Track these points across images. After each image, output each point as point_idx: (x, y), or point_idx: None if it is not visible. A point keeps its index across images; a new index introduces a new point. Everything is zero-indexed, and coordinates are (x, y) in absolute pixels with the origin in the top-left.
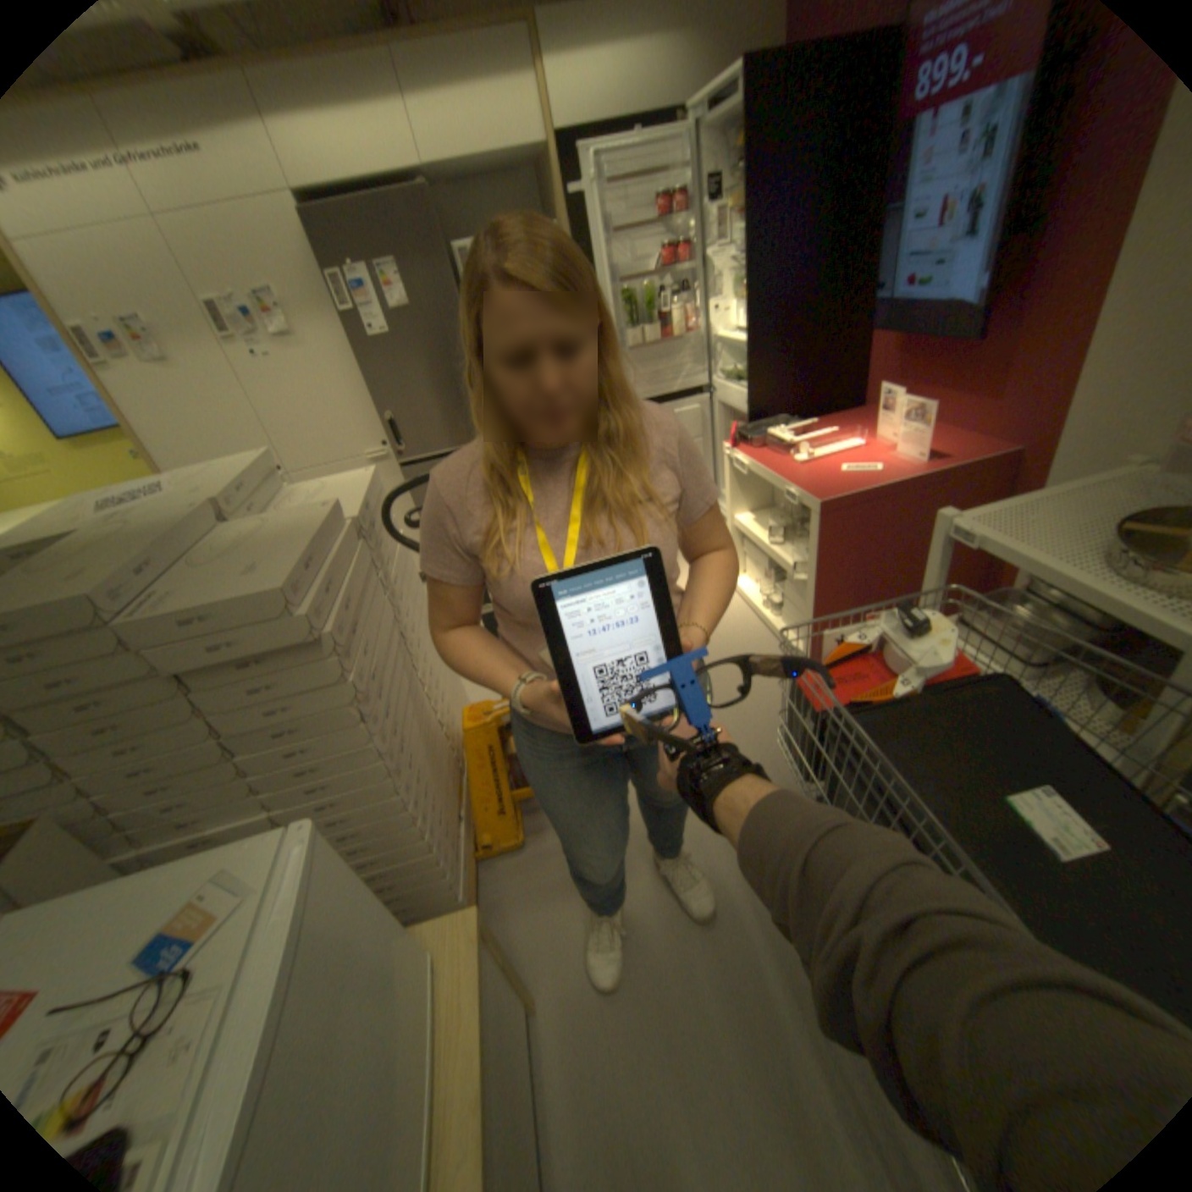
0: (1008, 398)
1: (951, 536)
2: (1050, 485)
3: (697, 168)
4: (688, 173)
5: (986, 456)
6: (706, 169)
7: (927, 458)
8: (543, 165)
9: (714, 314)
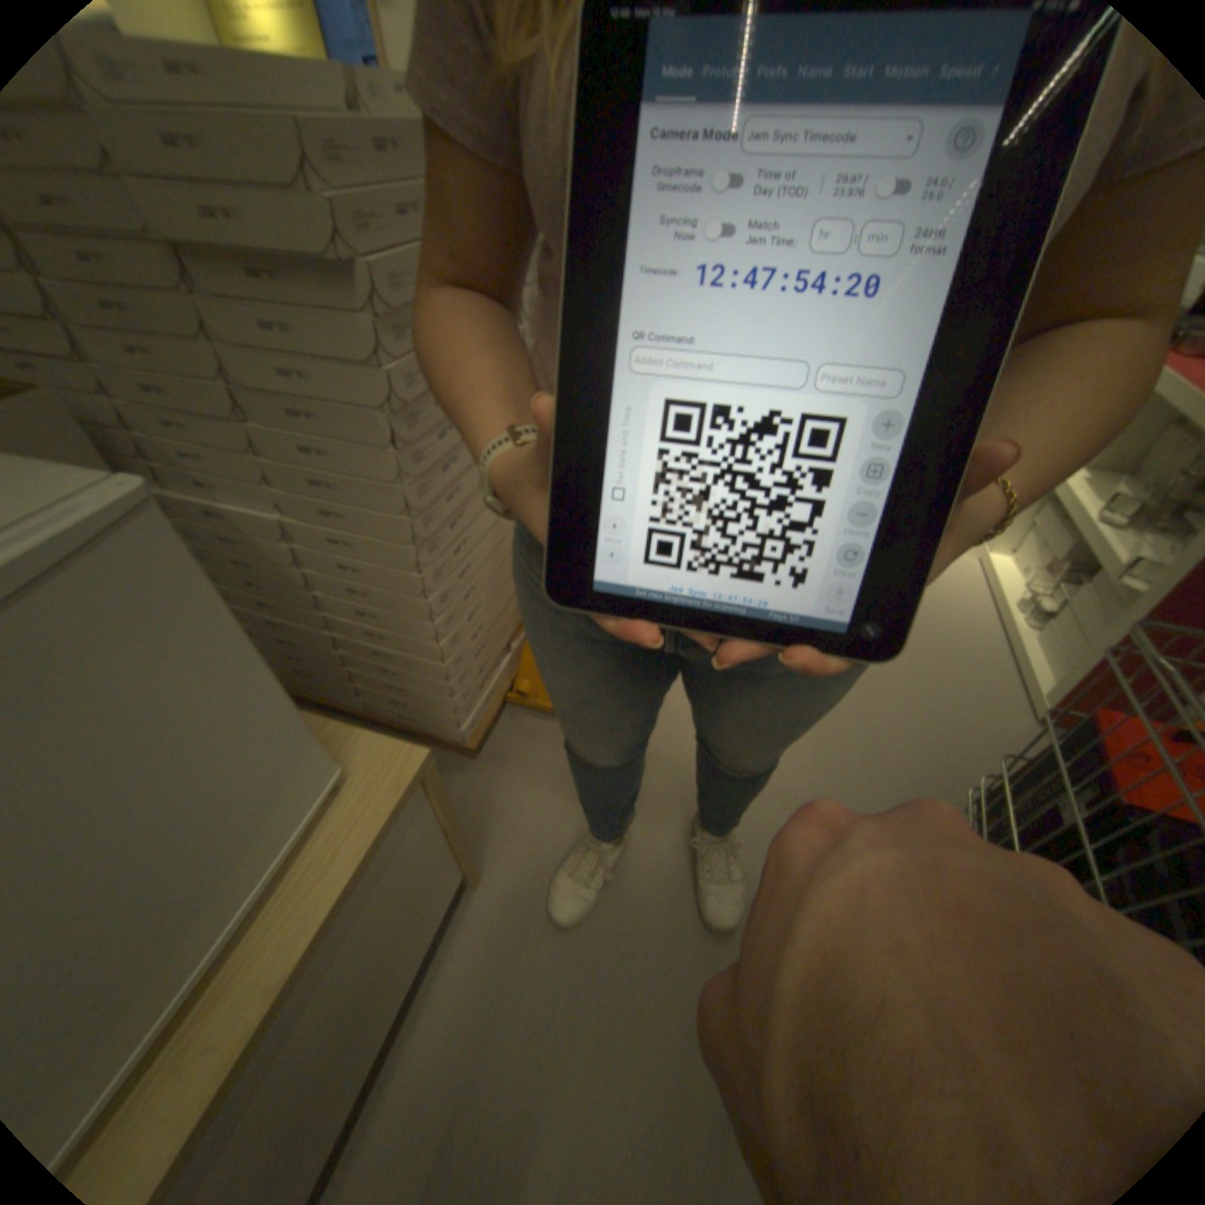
0: None
1: None
2: None
3: None
4: None
5: None
6: None
7: None
8: None
9: None
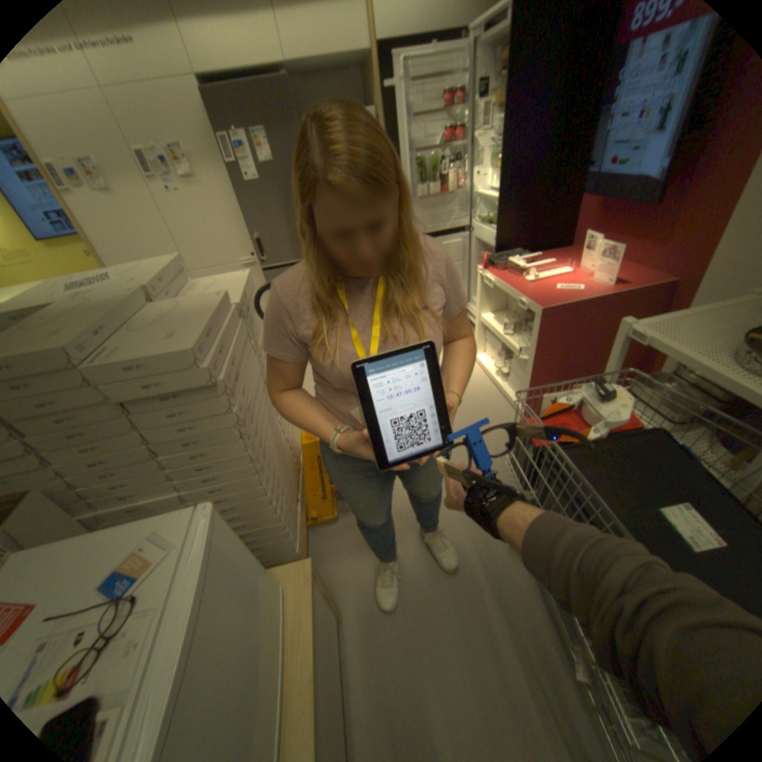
0: (672, 244)
1: (630, 335)
2: (694, 305)
3: (472, 73)
4: (465, 76)
5: (653, 283)
6: (478, 75)
7: (614, 282)
8: (366, 66)
9: (476, 177)
